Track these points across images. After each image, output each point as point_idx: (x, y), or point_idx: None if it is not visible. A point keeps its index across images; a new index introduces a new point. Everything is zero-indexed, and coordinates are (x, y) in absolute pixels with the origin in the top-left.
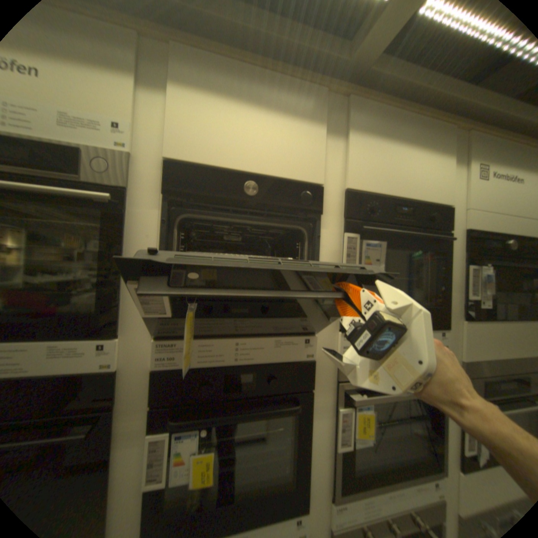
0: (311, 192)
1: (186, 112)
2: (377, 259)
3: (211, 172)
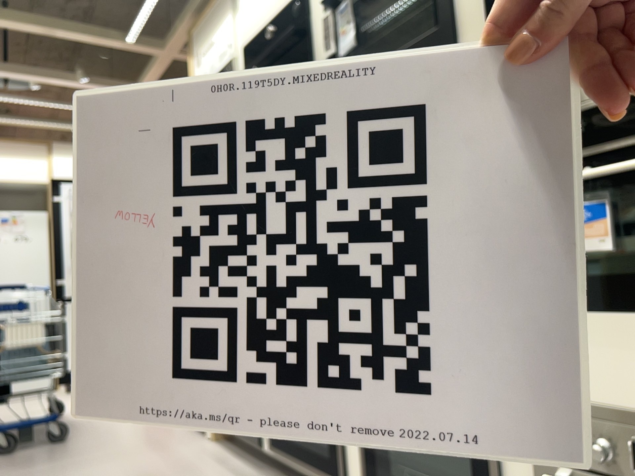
0: (299, 2)
1: (244, 12)
2: (346, 23)
3: (256, 40)
